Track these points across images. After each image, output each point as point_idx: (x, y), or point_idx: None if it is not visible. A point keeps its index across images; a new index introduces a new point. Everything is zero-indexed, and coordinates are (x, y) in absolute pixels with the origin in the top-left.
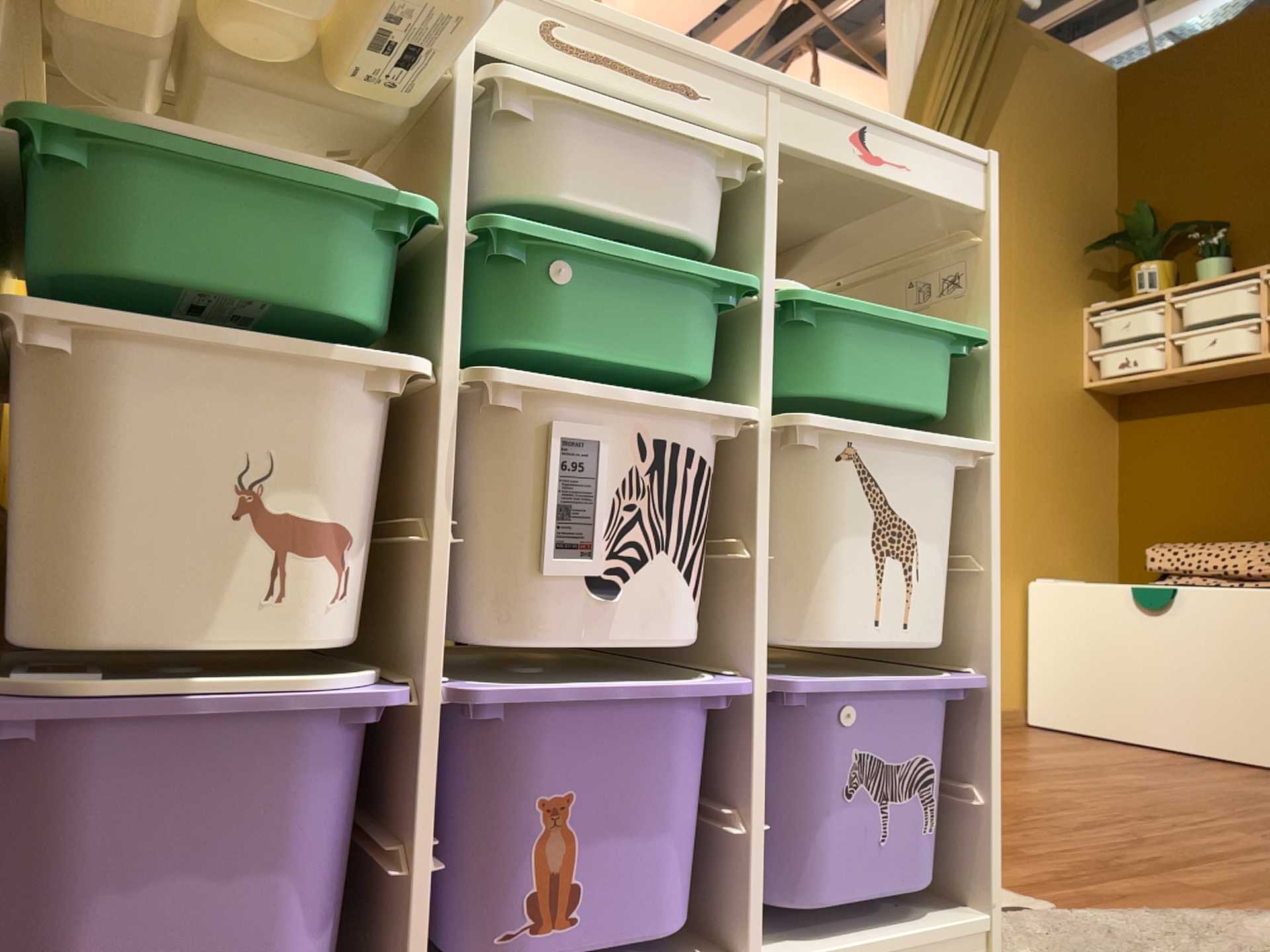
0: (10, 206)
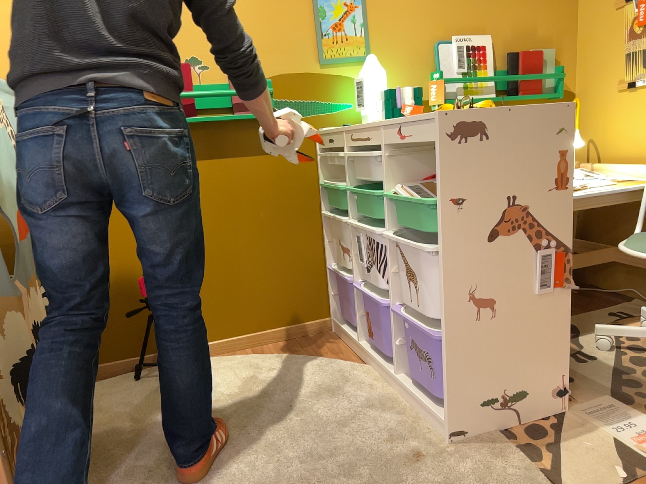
0: (325, 194)
